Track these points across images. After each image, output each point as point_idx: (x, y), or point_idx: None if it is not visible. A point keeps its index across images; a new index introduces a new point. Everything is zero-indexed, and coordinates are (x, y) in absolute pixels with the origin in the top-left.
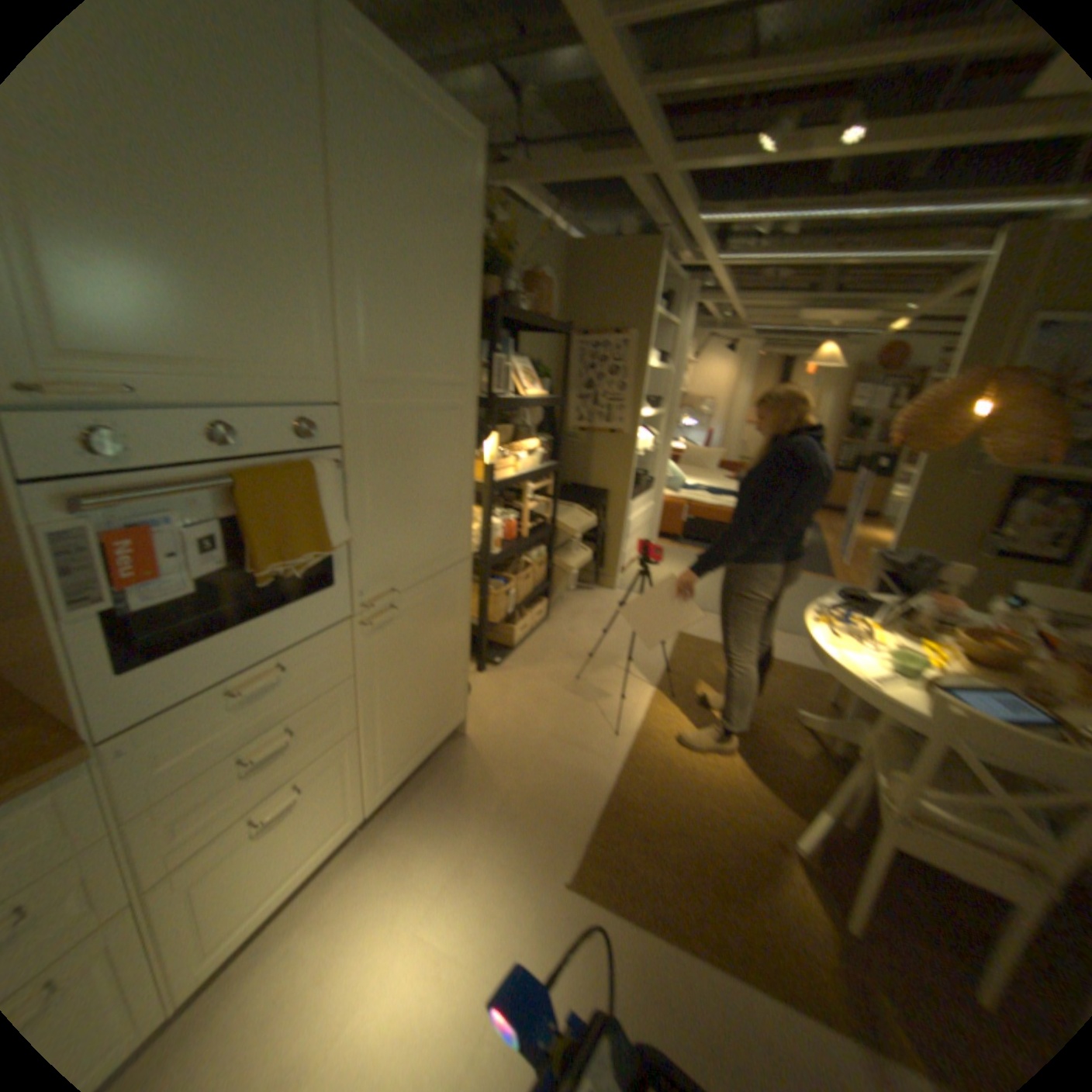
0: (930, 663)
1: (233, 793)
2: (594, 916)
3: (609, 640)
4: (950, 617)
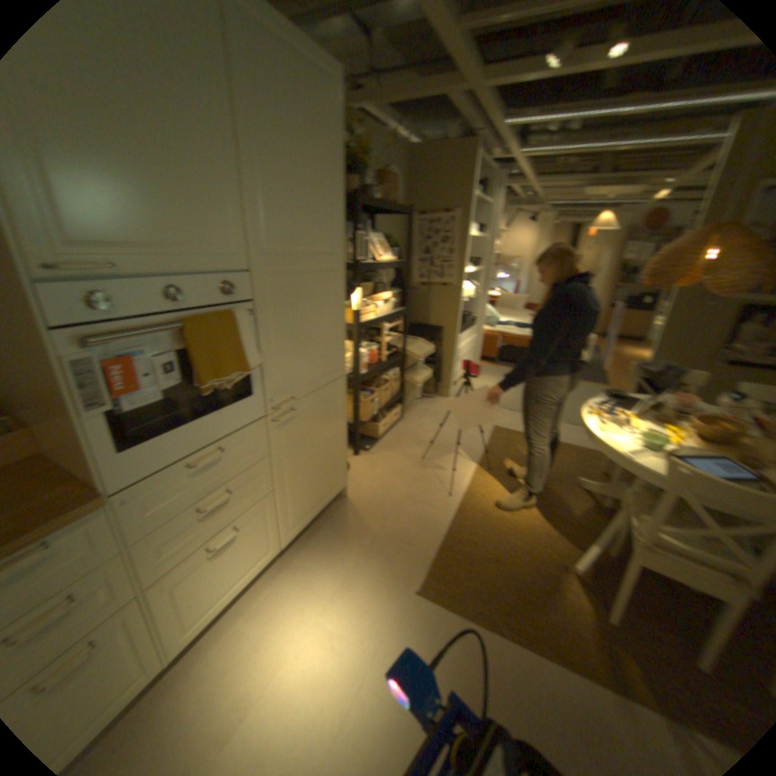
0: (670, 440)
1: (195, 532)
2: (435, 613)
3: (445, 433)
4: (689, 408)
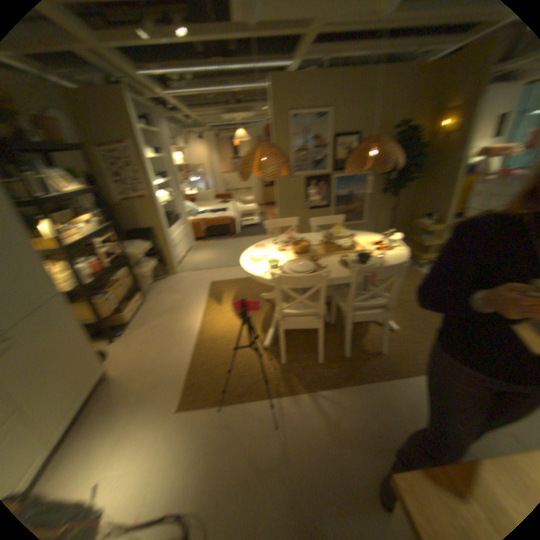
0: (279, 261)
1: None
2: (189, 418)
3: (178, 300)
4: (291, 239)
